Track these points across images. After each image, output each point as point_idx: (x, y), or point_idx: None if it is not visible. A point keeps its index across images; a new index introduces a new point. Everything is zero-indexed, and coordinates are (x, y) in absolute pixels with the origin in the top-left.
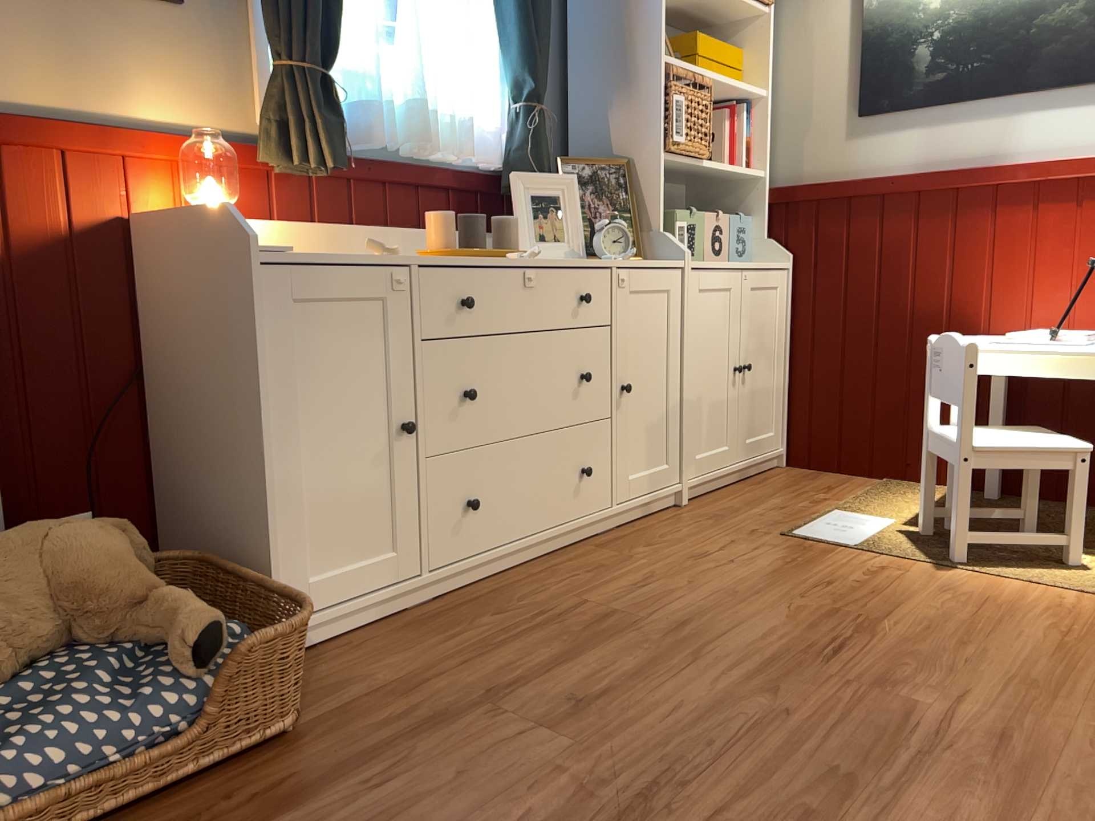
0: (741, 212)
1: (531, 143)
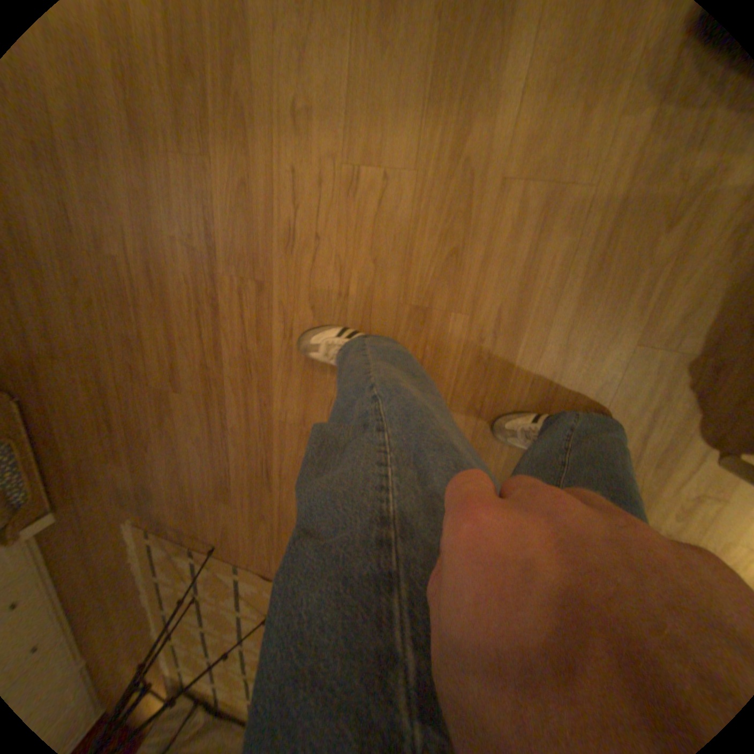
0: None
1: None
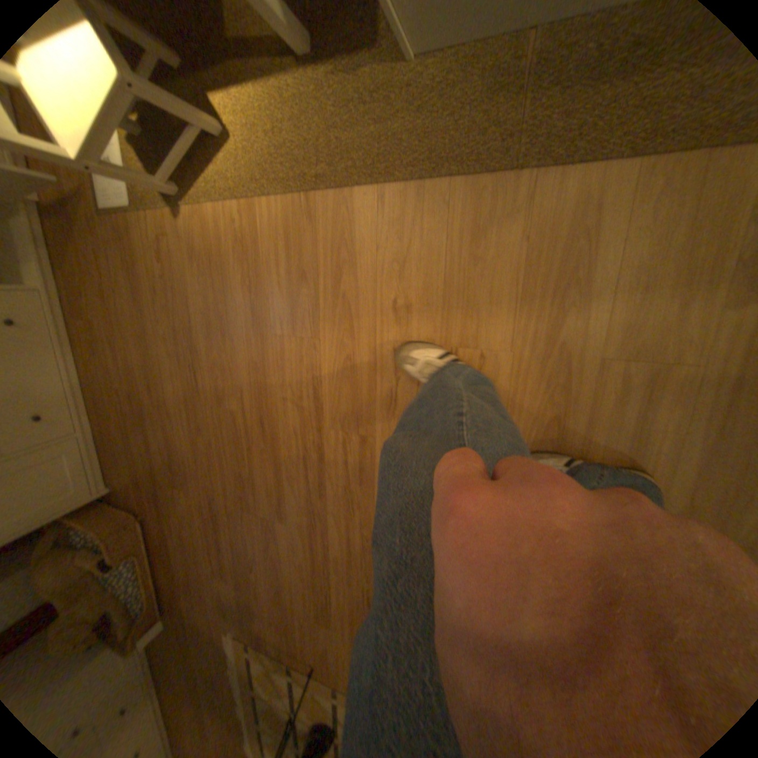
0: None
1: None
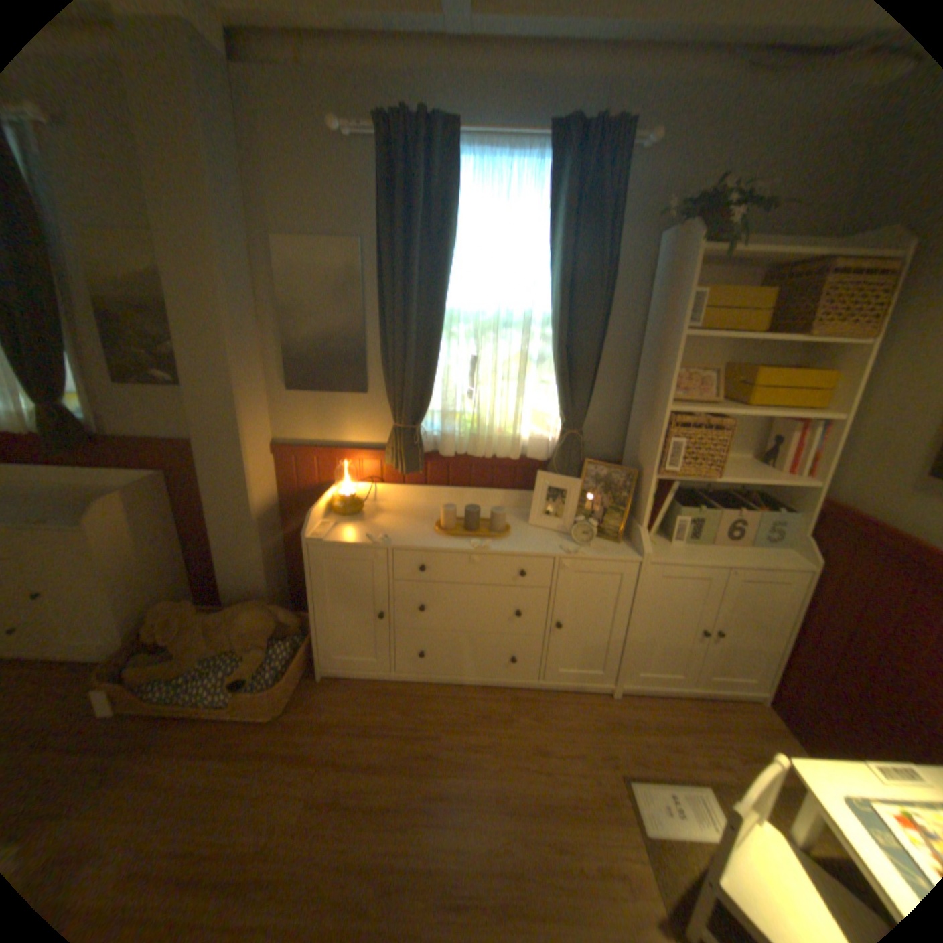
0: (797, 504)
1: (558, 453)
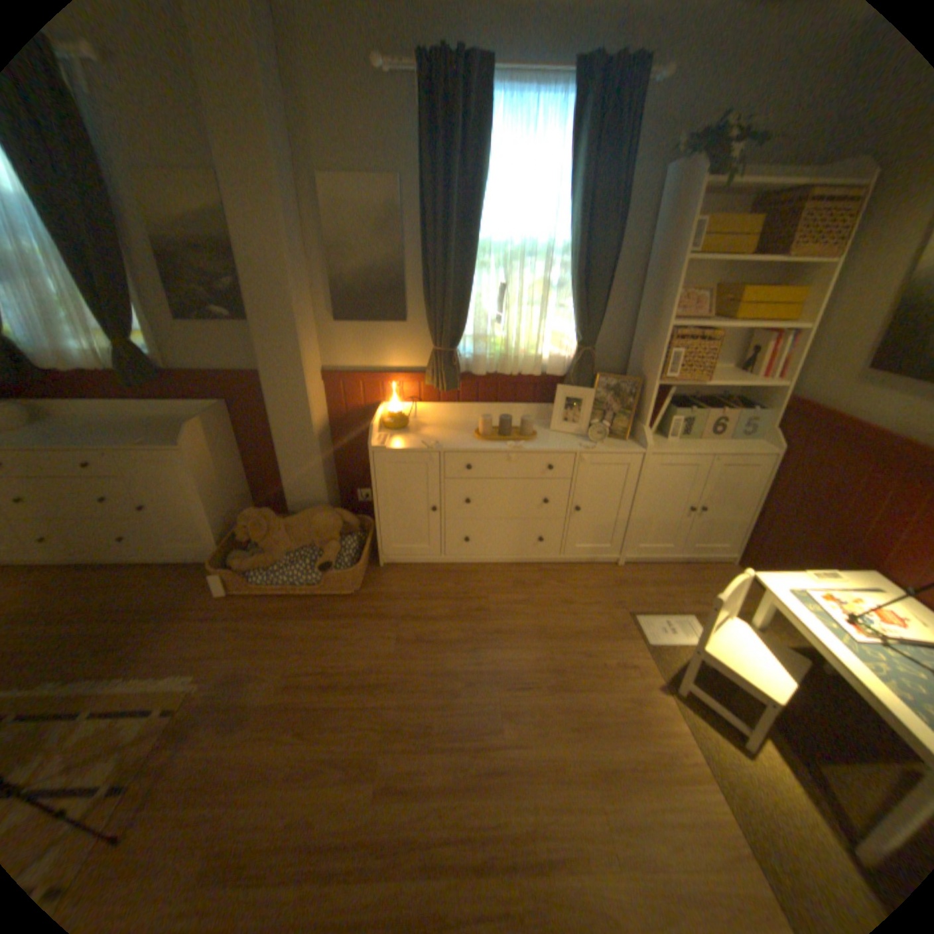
0: (767, 403)
1: (575, 368)
